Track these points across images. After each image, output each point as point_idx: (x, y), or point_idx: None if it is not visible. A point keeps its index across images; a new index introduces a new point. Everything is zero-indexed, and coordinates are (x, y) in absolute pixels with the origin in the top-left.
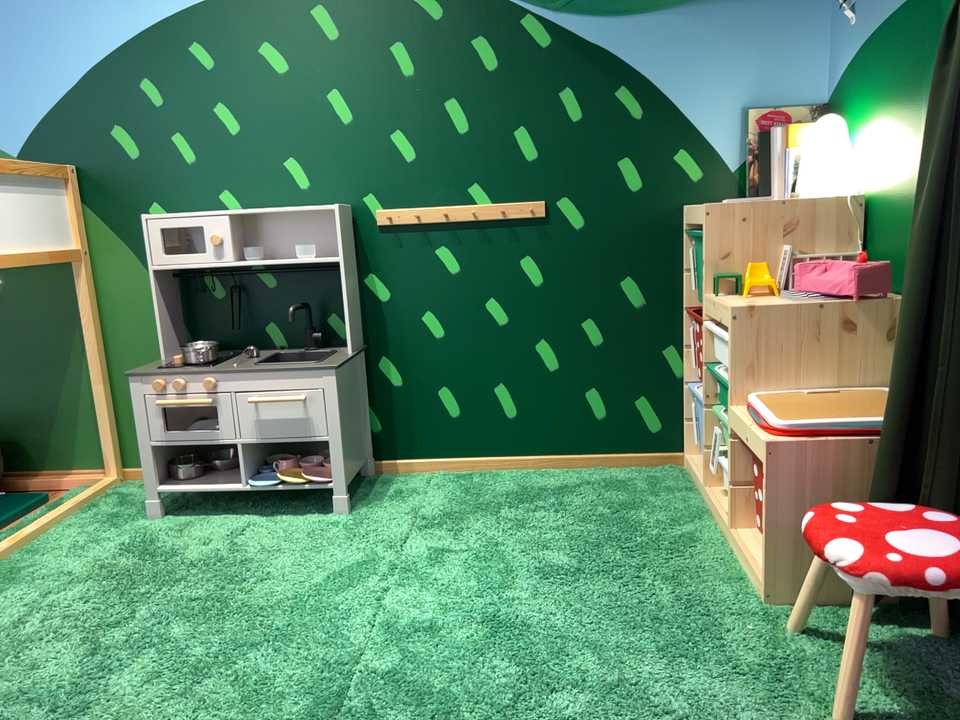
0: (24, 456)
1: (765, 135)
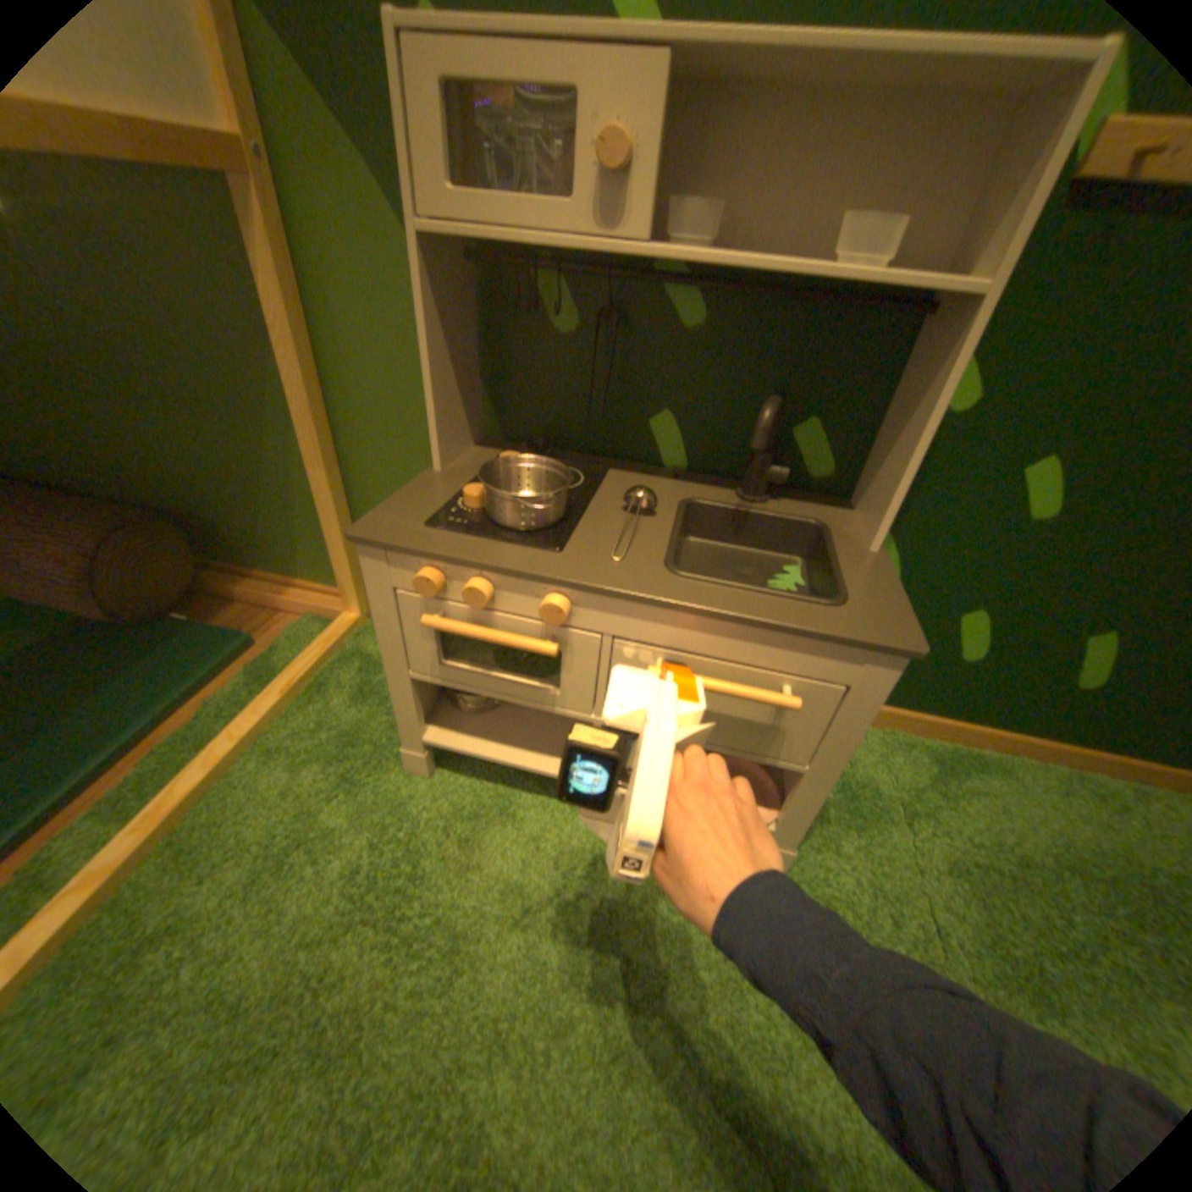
0: (225, 545)
1: None
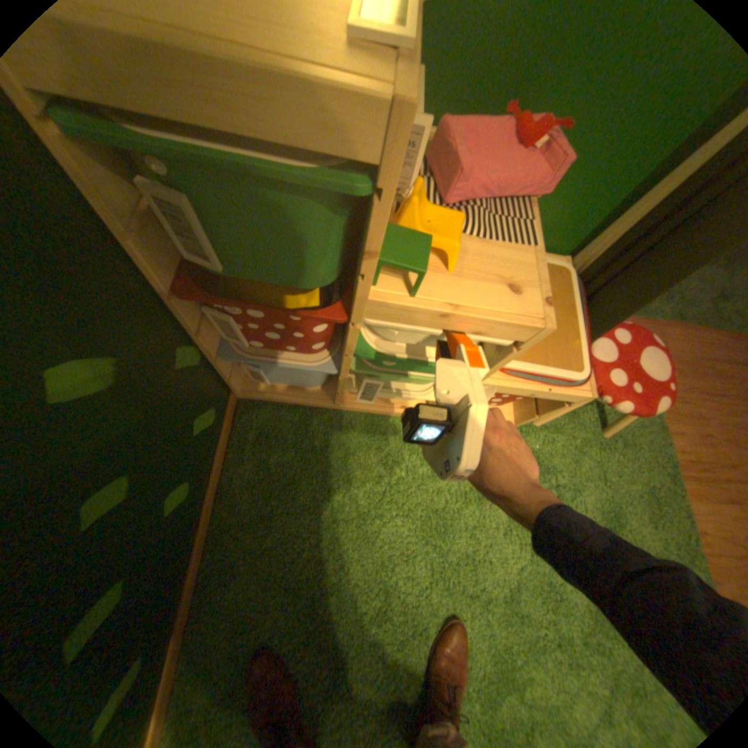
0: None
1: None
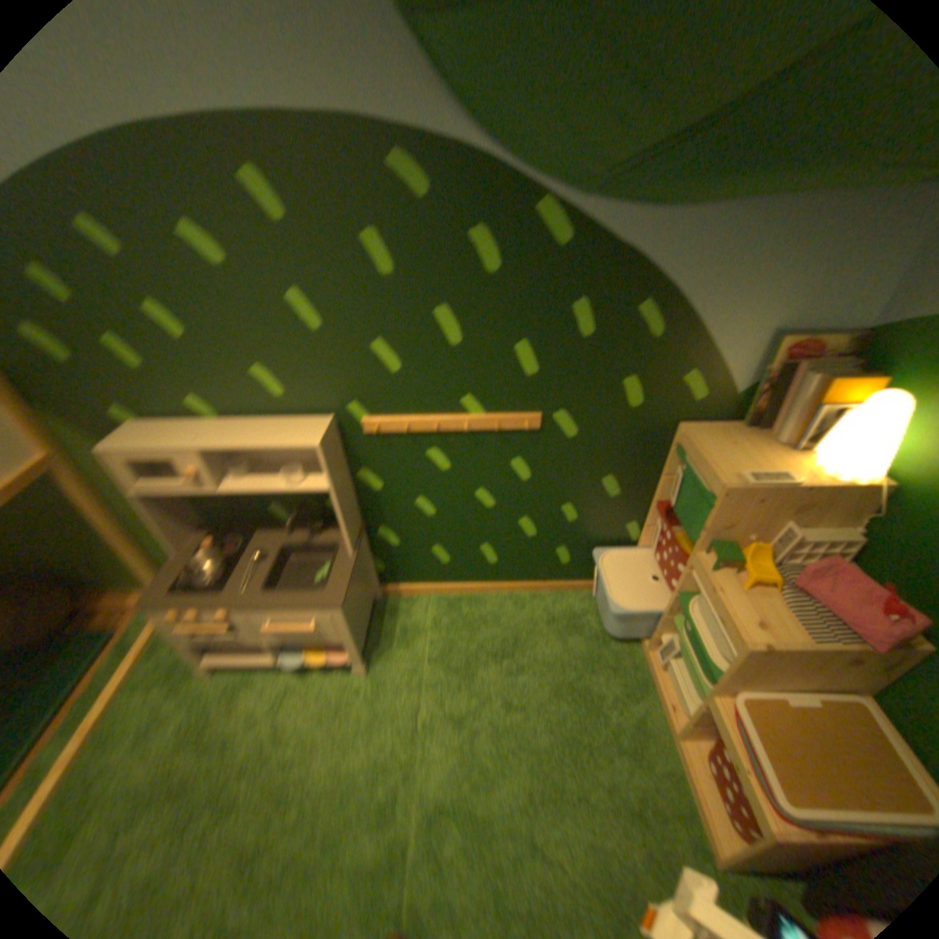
0: (88, 581)
1: (795, 368)
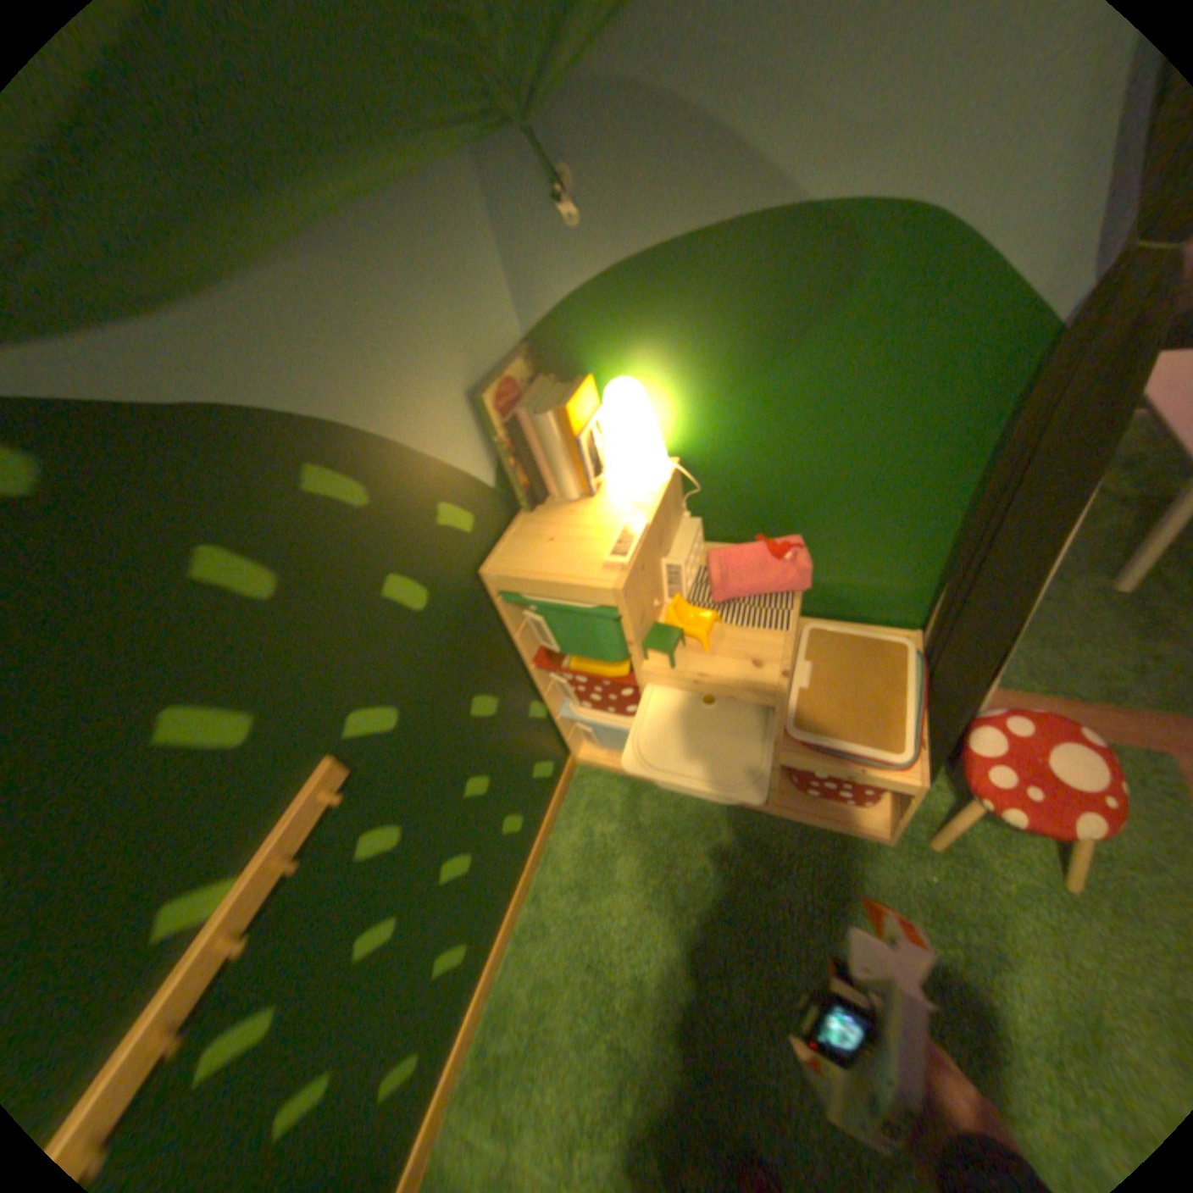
0: None
1: (517, 420)
